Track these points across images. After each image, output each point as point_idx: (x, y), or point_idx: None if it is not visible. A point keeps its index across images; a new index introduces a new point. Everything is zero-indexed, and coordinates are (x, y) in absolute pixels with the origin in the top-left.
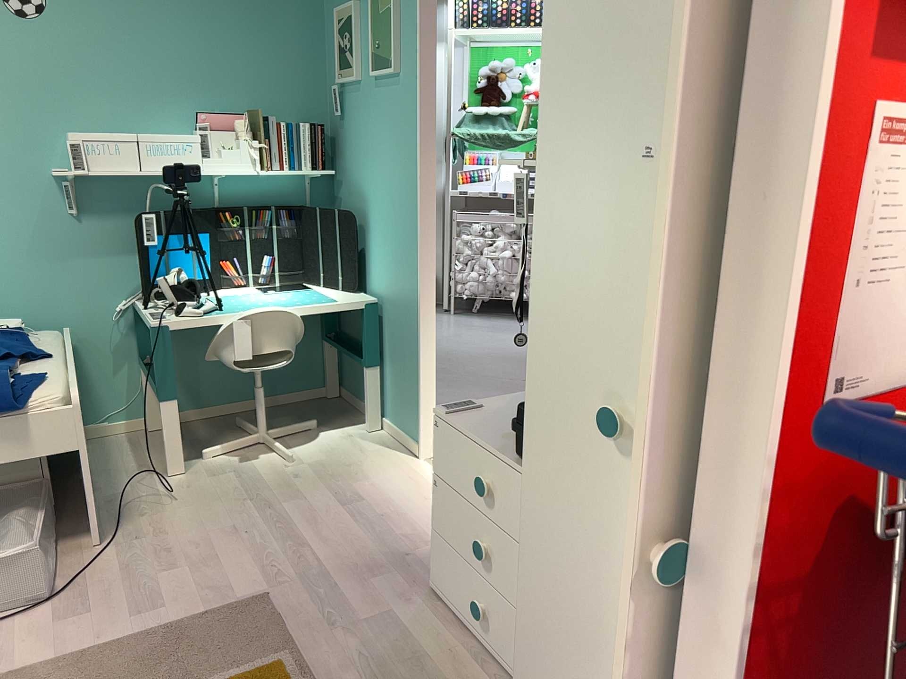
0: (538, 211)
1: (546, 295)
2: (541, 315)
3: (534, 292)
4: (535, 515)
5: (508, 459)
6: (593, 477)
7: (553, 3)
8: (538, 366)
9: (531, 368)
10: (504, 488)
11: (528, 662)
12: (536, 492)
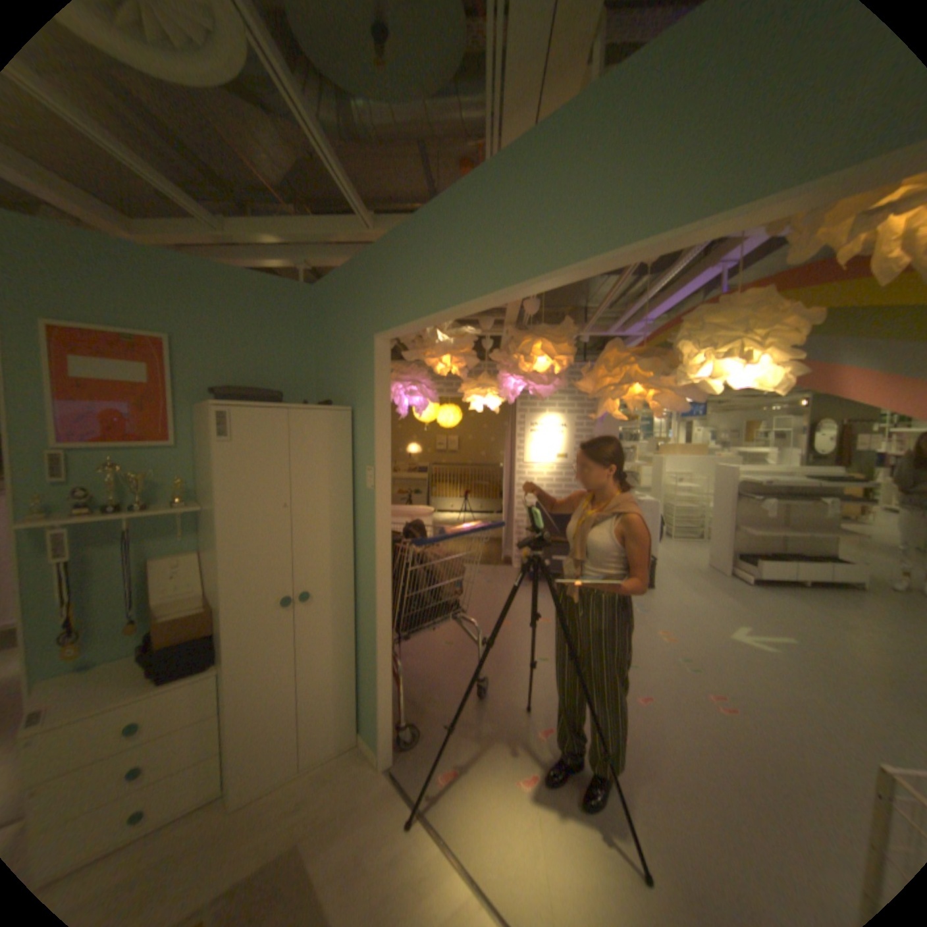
0: (219, 542)
1: (231, 575)
2: (218, 588)
3: (221, 577)
4: (235, 677)
5: (154, 693)
6: (272, 632)
7: (212, 456)
8: (219, 611)
9: (222, 612)
10: (152, 713)
11: (237, 754)
12: (234, 666)
